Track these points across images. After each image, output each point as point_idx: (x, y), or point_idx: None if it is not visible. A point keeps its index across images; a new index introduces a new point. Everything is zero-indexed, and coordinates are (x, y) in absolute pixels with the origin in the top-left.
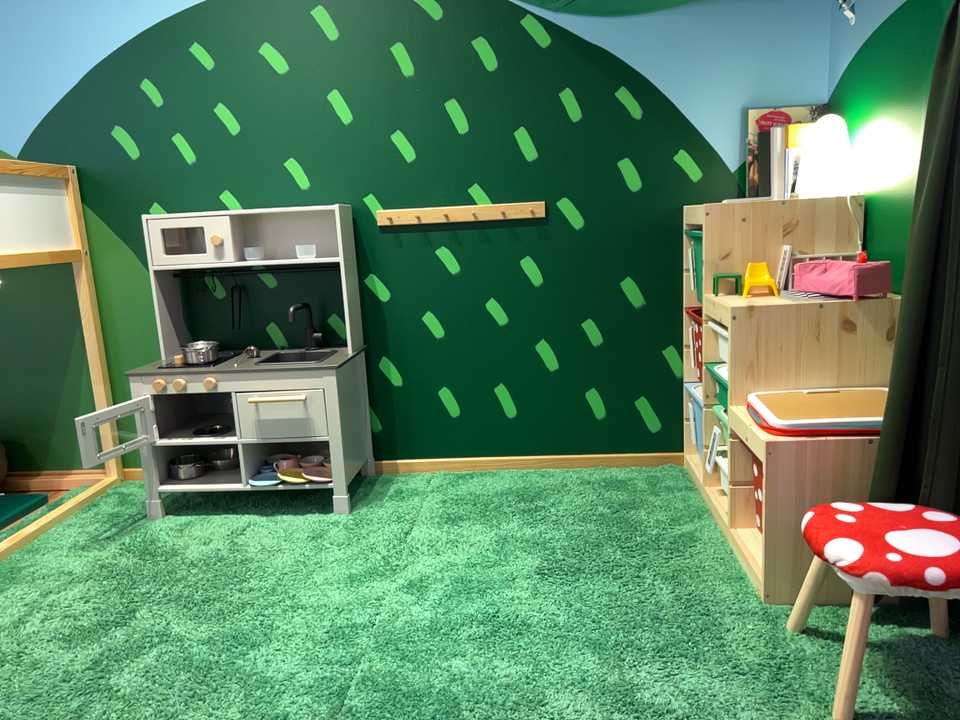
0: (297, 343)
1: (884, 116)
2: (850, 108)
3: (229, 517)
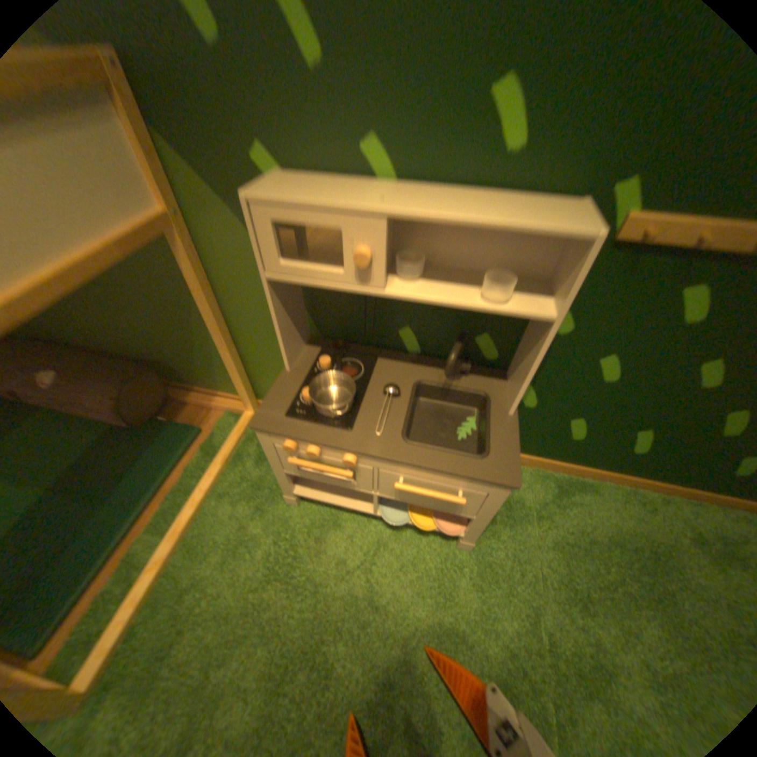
0: (435, 355)
1: None
2: None
3: (358, 518)
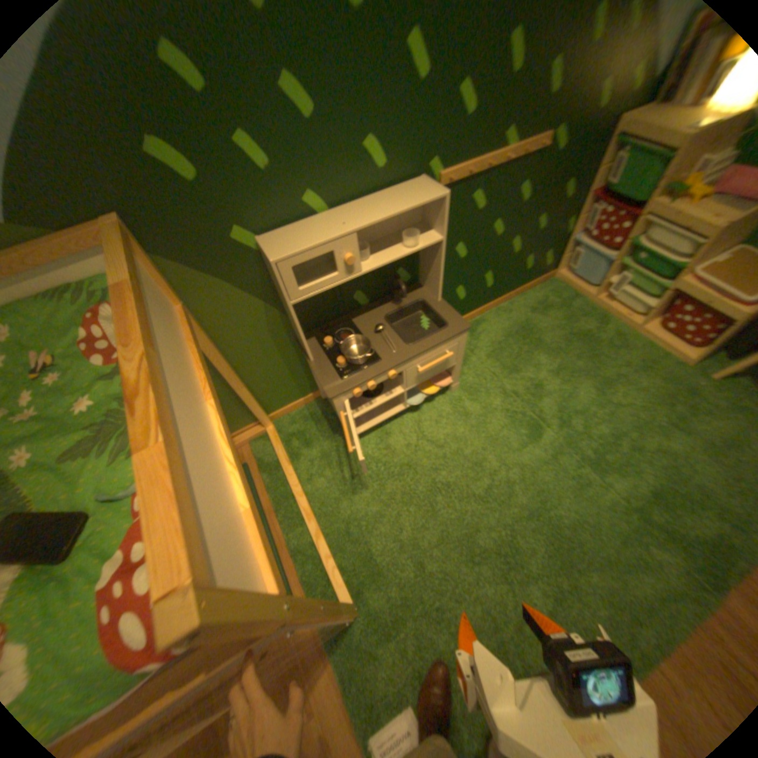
0: (378, 298)
1: None
2: None
3: (394, 421)
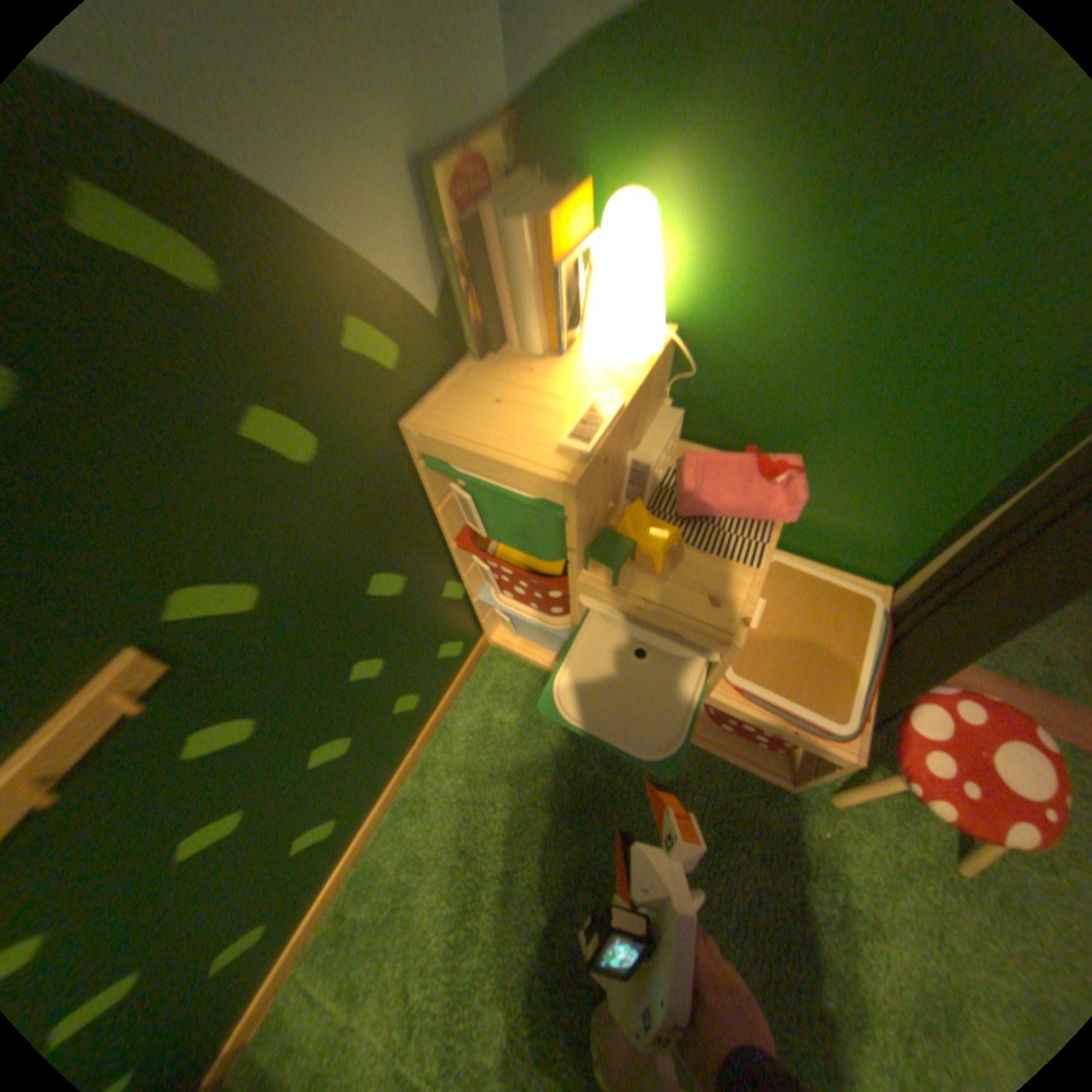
0: None
1: (753, 204)
2: (622, 149)
3: None
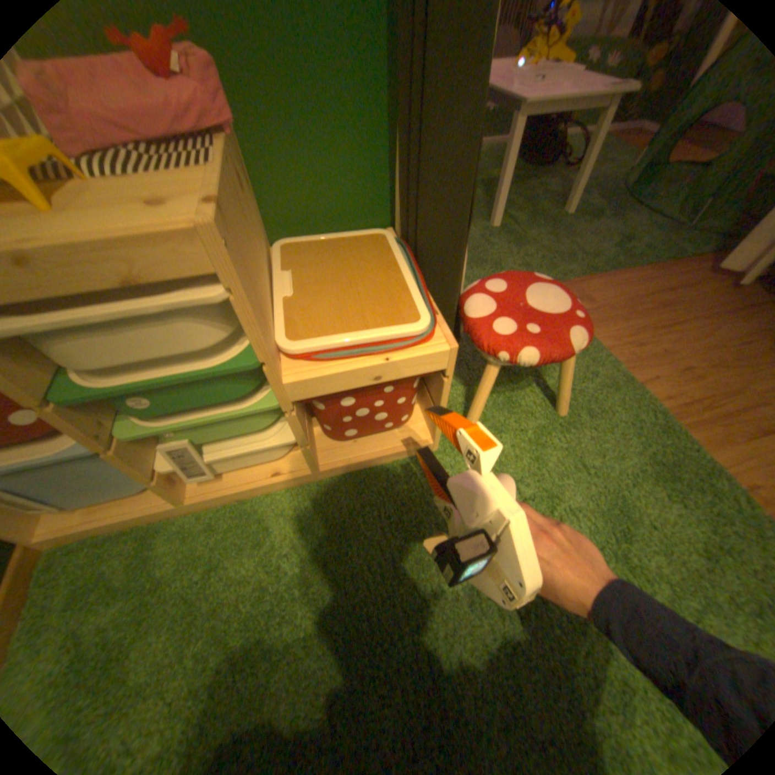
0: None
1: None
2: None
3: None
